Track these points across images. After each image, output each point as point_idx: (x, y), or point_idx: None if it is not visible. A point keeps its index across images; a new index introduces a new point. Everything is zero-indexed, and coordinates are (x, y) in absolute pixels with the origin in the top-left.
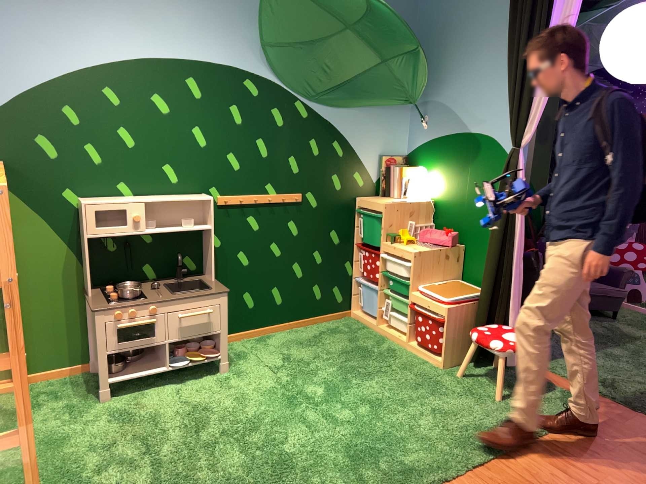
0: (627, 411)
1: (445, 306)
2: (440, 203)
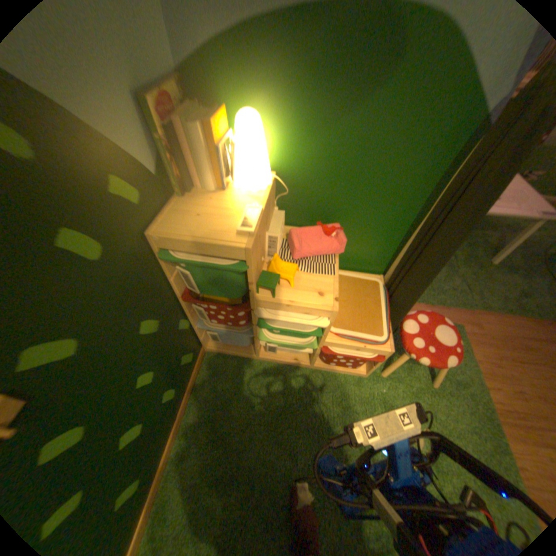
0: (477, 315)
1: (393, 348)
2: (294, 172)
